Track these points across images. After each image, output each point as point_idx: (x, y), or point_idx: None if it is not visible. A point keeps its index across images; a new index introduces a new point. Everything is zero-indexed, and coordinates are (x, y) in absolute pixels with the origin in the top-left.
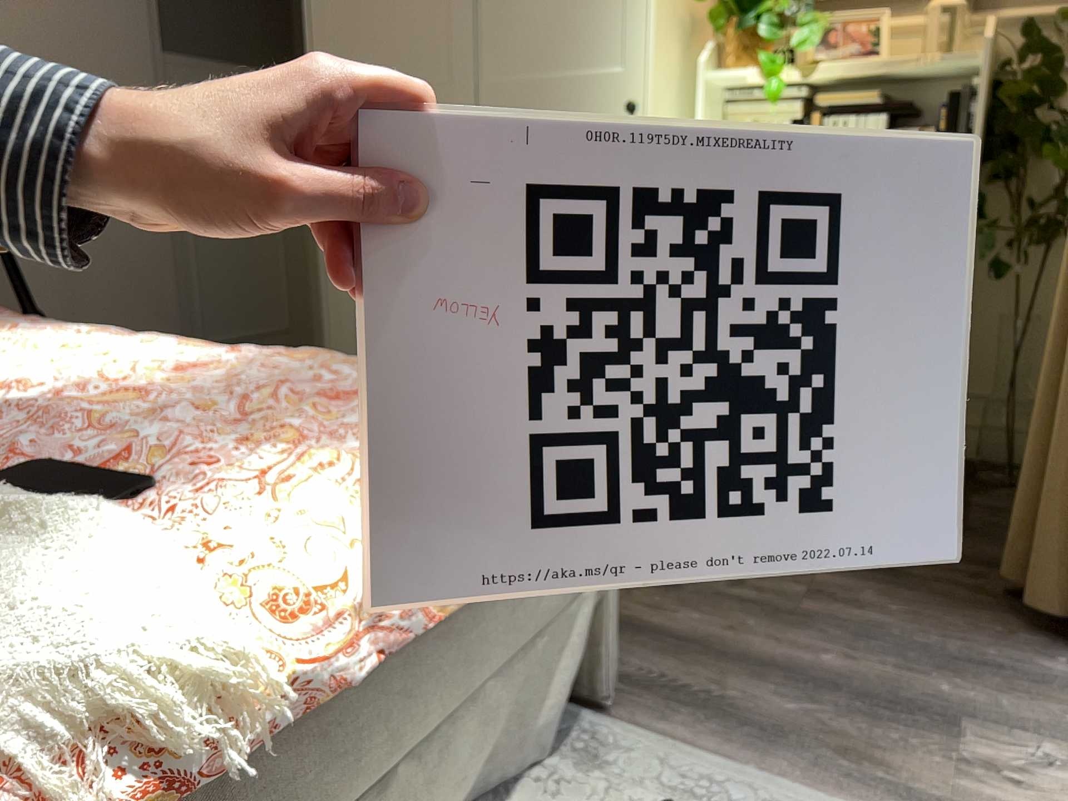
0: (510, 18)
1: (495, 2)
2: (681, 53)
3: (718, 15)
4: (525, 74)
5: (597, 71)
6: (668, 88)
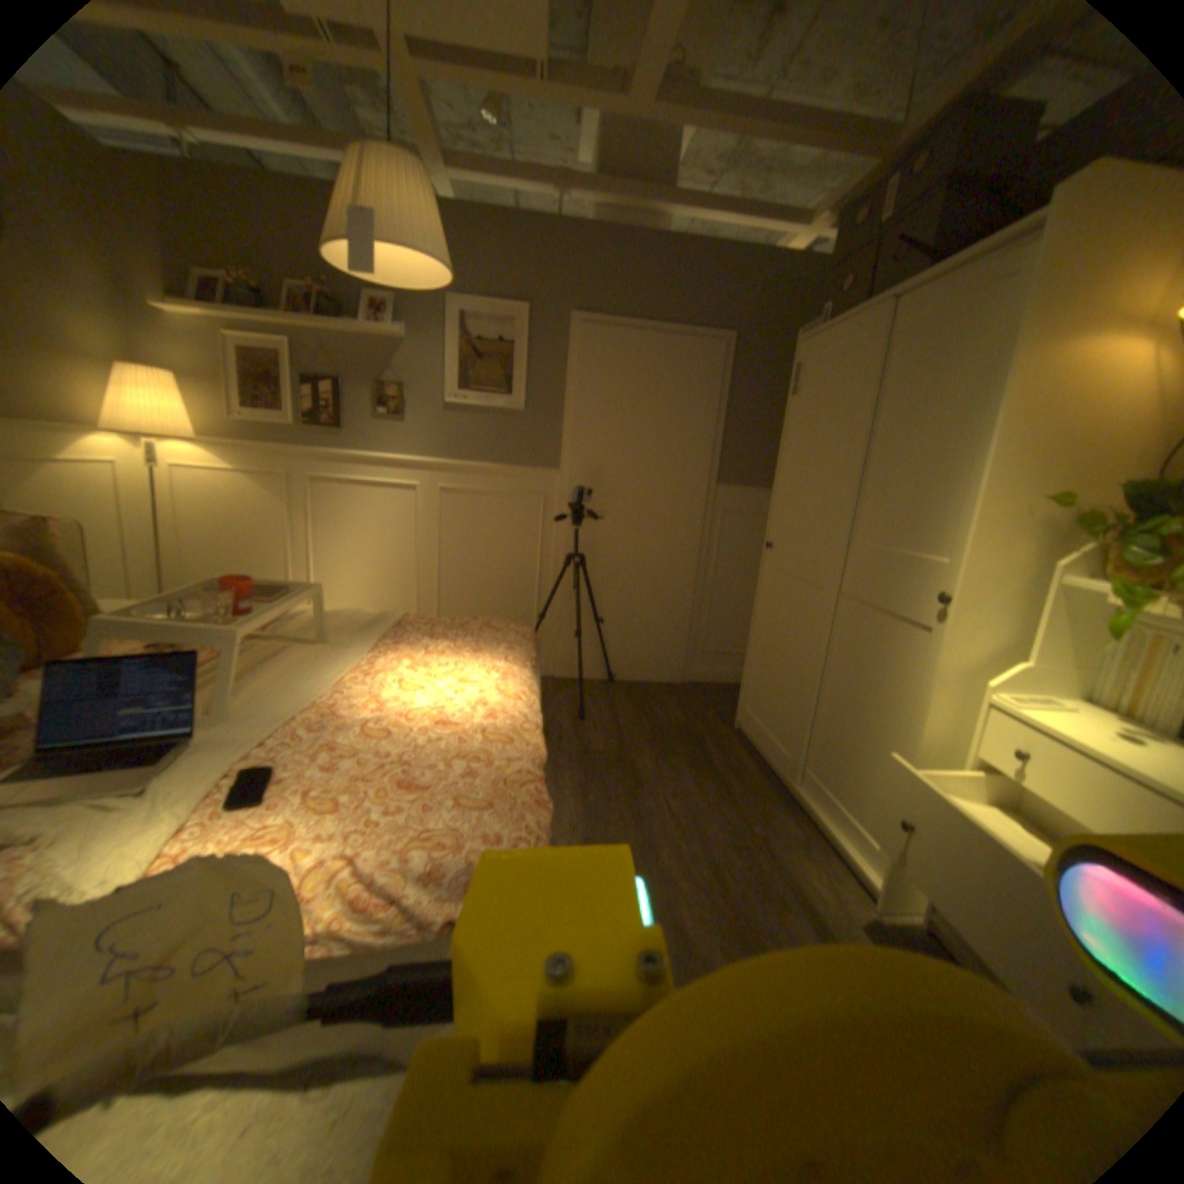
0: (882, 498)
1: (875, 482)
2: (1044, 552)
3: (1097, 521)
4: (881, 543)
5: (929, 557)
6: (1000, 587)
